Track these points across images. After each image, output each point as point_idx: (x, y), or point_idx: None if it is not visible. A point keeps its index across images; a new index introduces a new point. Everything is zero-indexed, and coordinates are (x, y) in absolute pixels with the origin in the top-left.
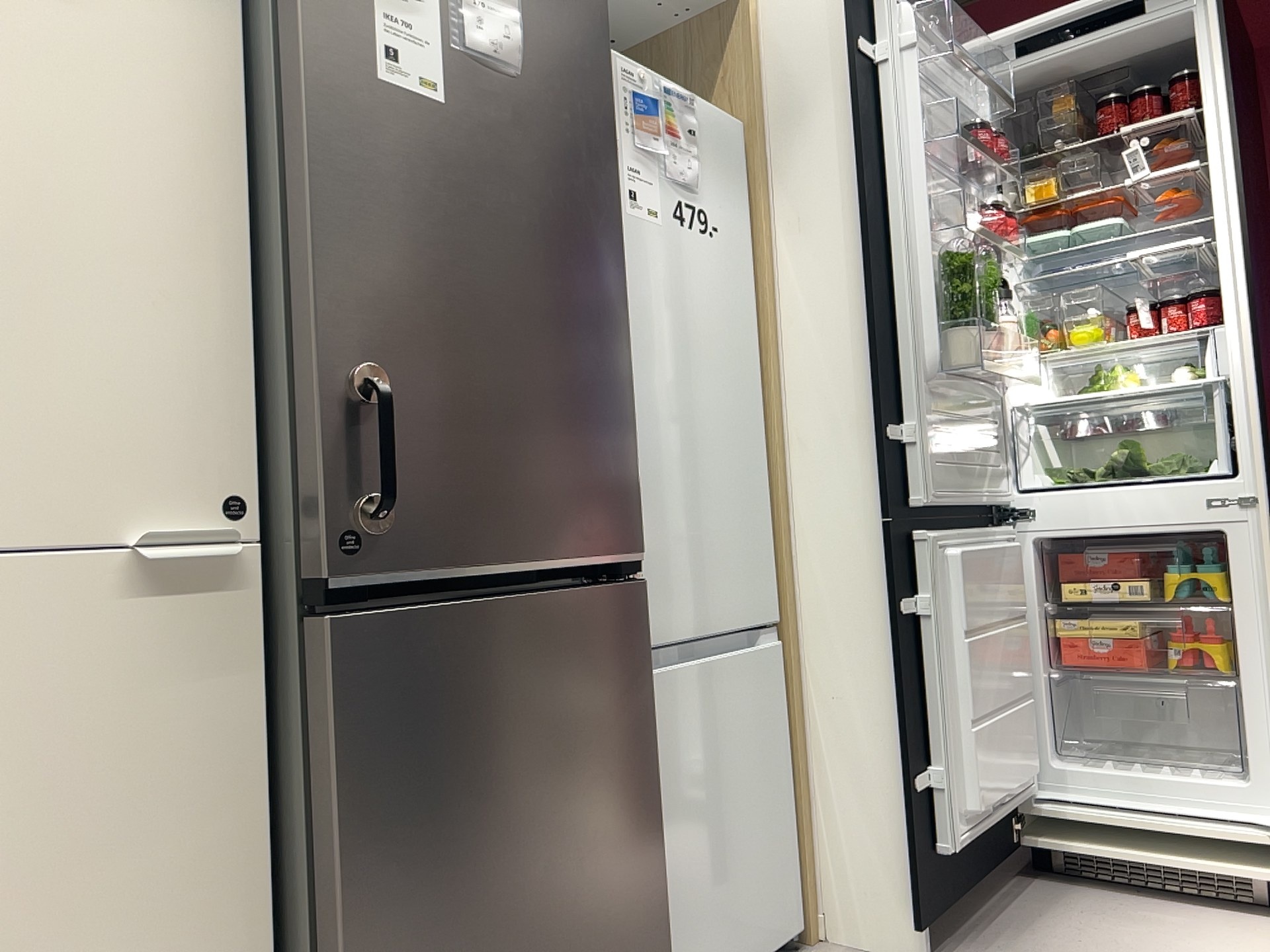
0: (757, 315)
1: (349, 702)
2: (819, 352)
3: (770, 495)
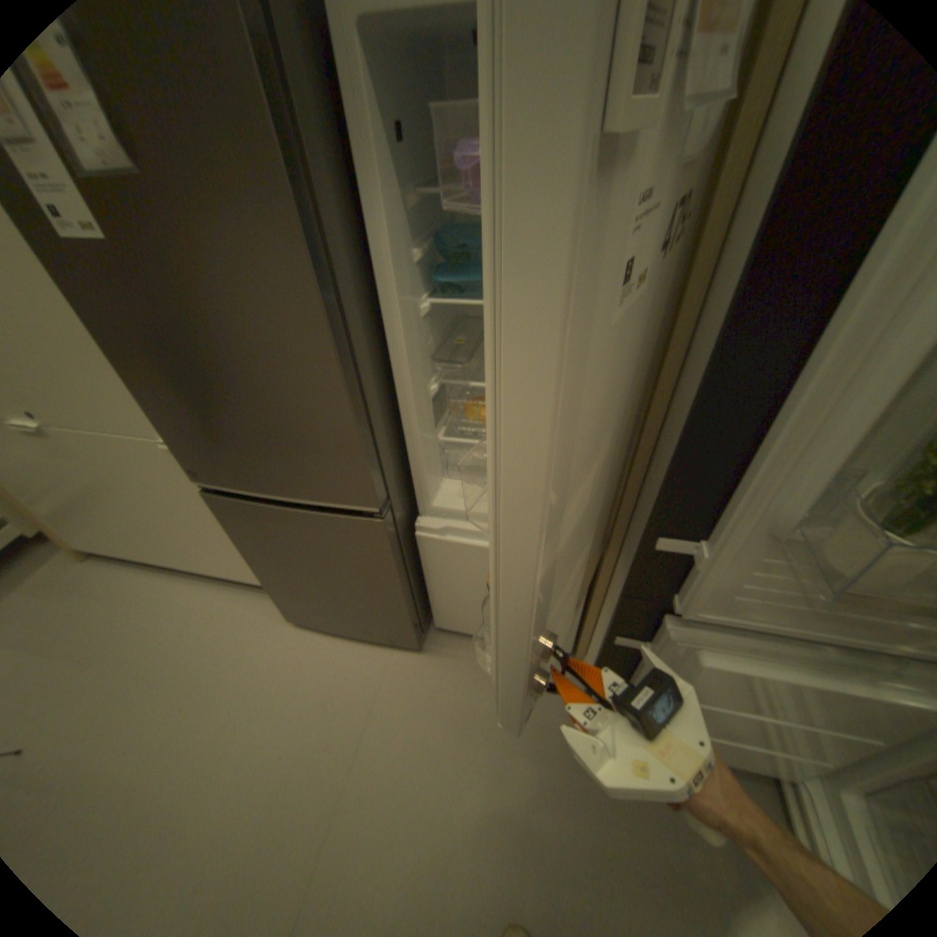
0: (677, 298)
1: (221, 516)
2: (694, 390)
3: (627, 472)
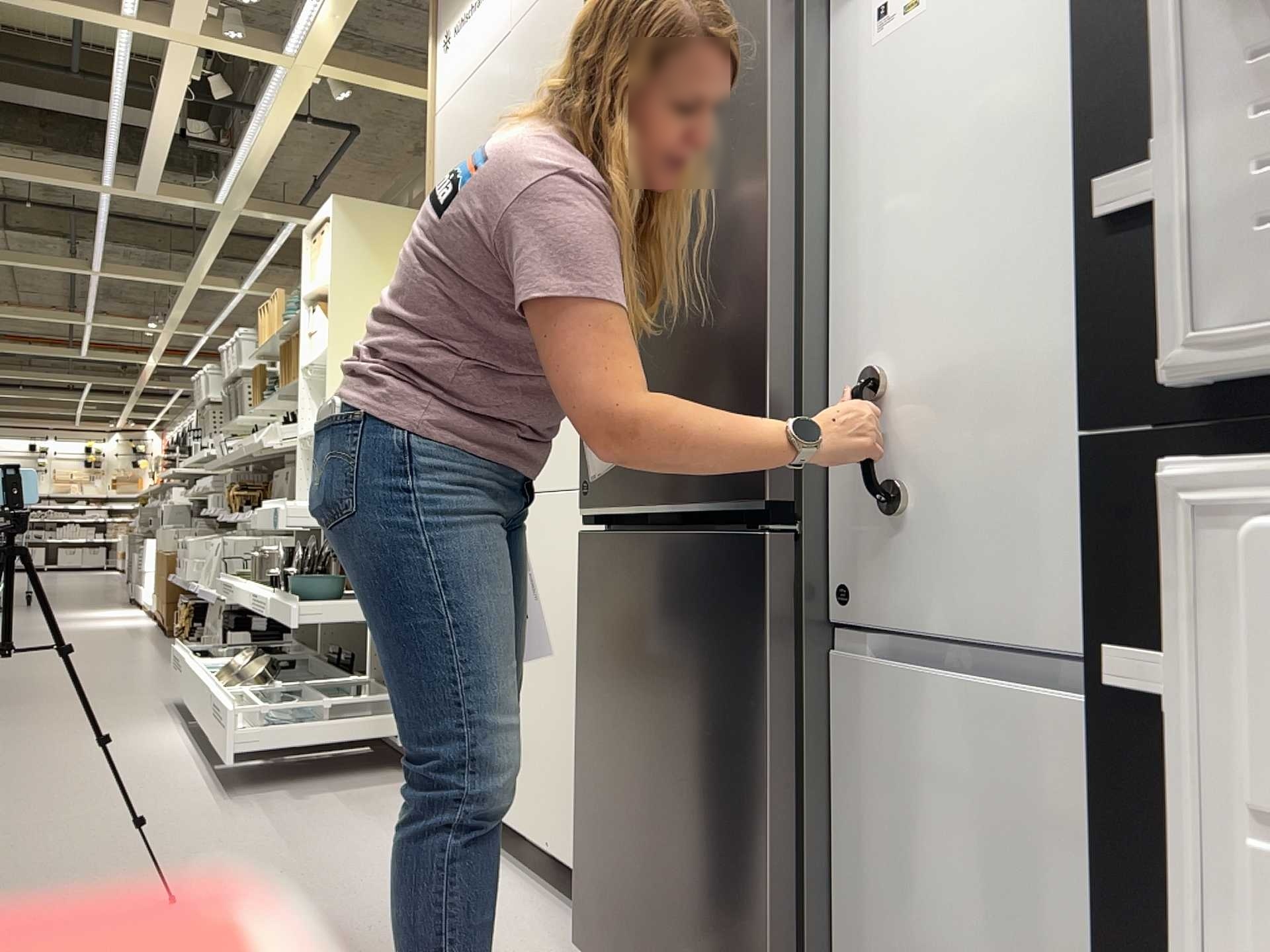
0: None
1: (584, 588)
2: None
3: None
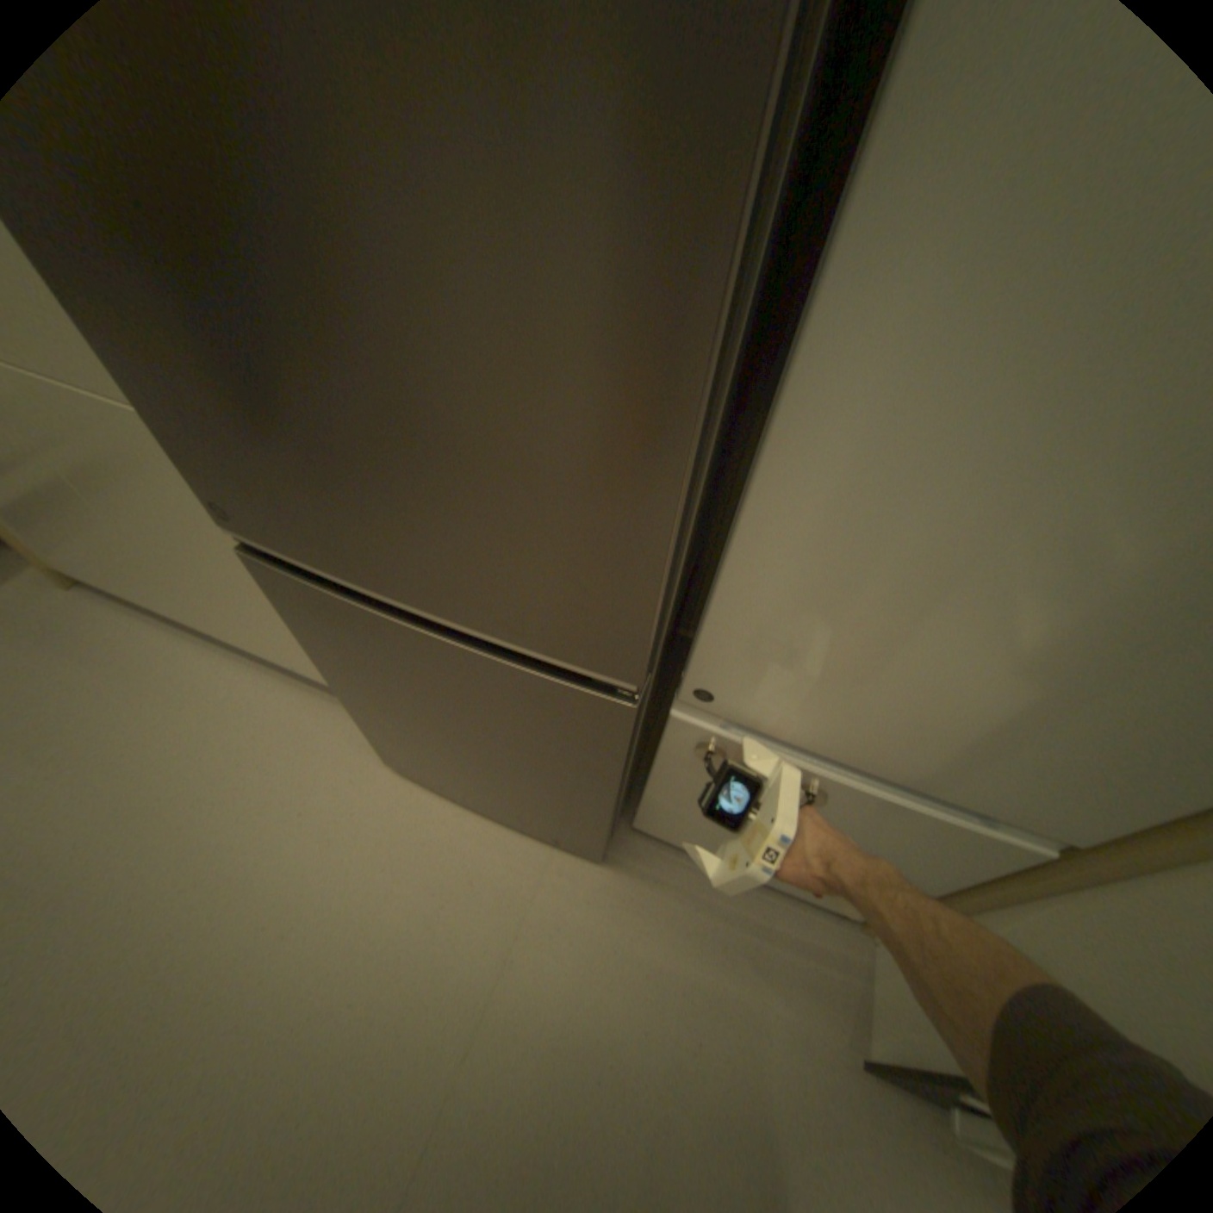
0: None
1: (281, 599)
2: None
3: None
